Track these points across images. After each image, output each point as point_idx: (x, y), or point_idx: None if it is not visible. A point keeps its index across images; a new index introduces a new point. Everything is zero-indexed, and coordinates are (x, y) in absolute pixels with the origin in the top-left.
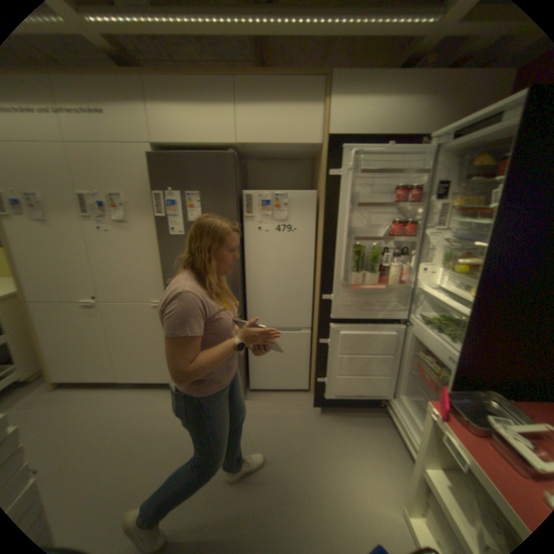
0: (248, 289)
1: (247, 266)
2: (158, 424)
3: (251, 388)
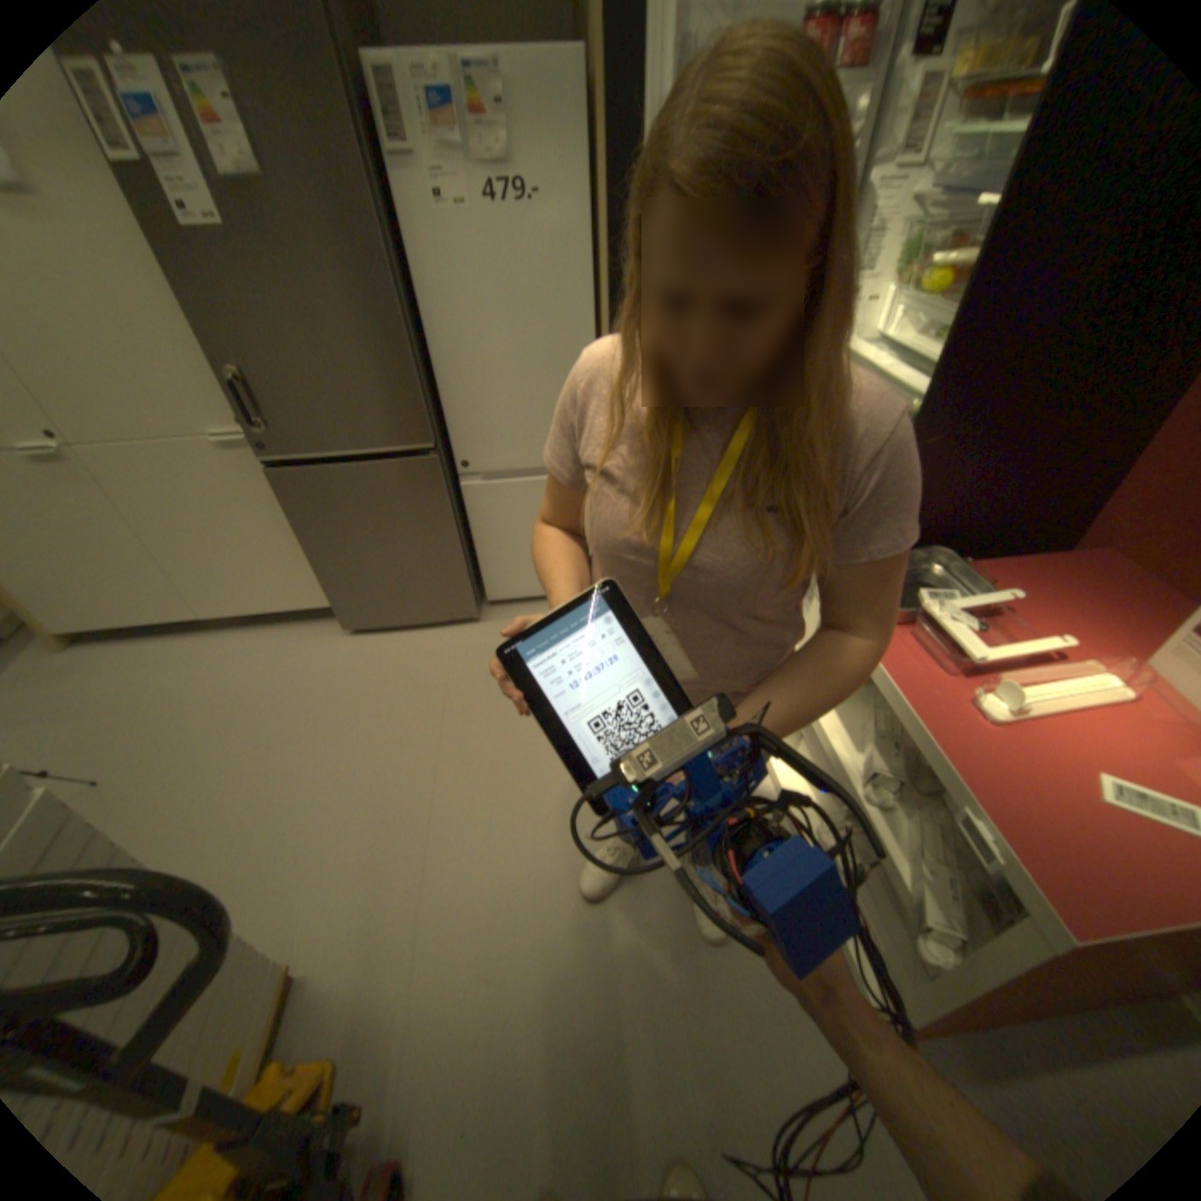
0: (439, 381)
1: (424, 317)
2: (310, 684)
3: (489, 600)
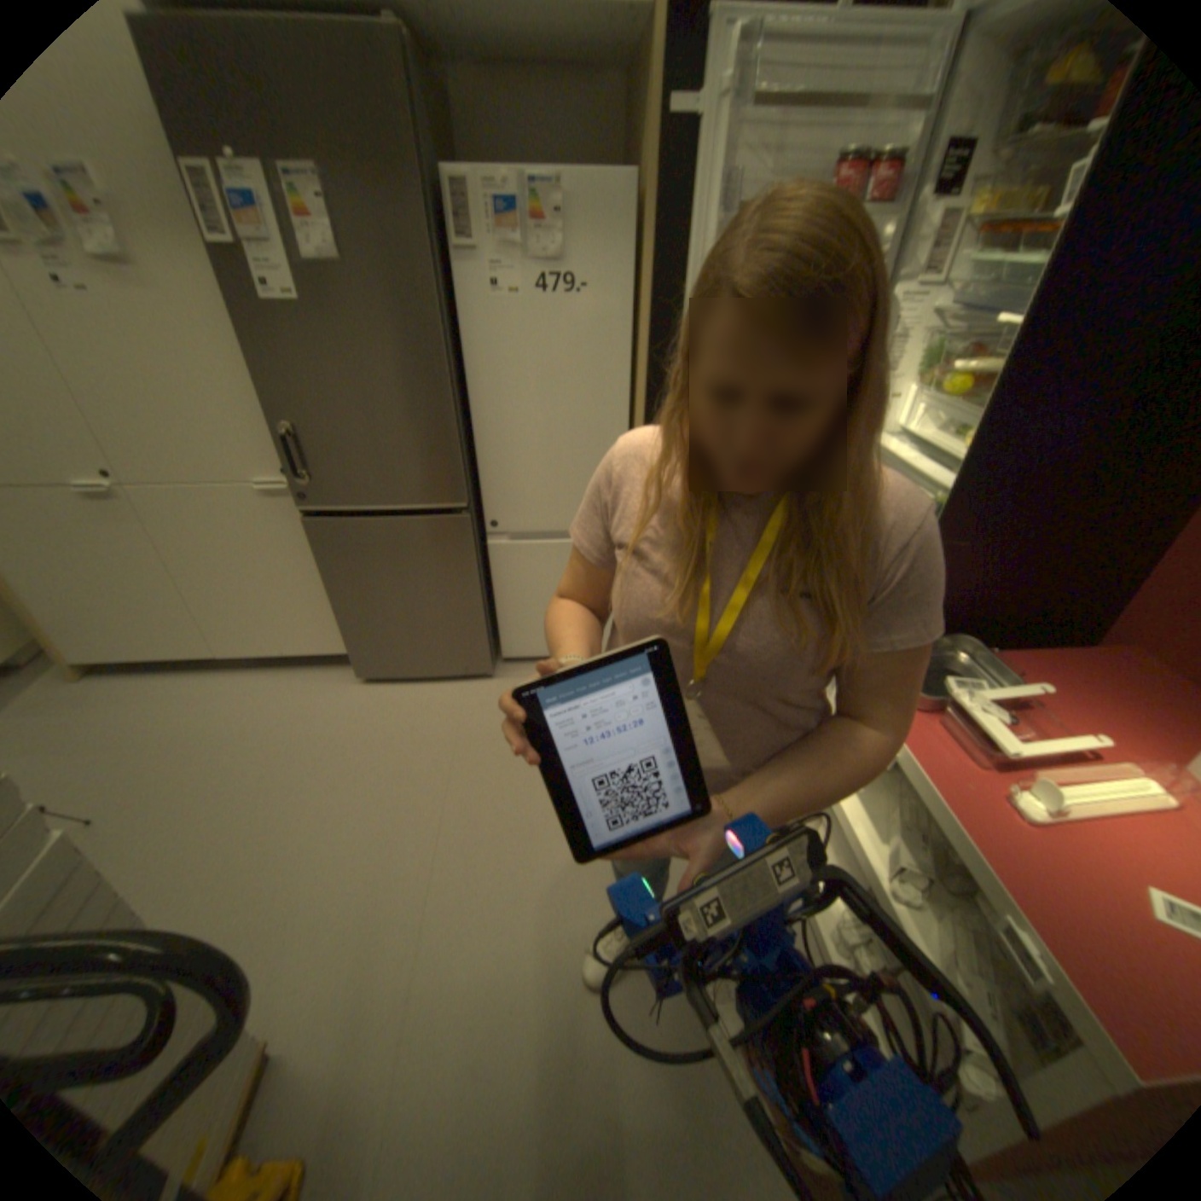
0: (477, 446)
1: (469, 388)
2: (318, 732)
3: (503, 657)
